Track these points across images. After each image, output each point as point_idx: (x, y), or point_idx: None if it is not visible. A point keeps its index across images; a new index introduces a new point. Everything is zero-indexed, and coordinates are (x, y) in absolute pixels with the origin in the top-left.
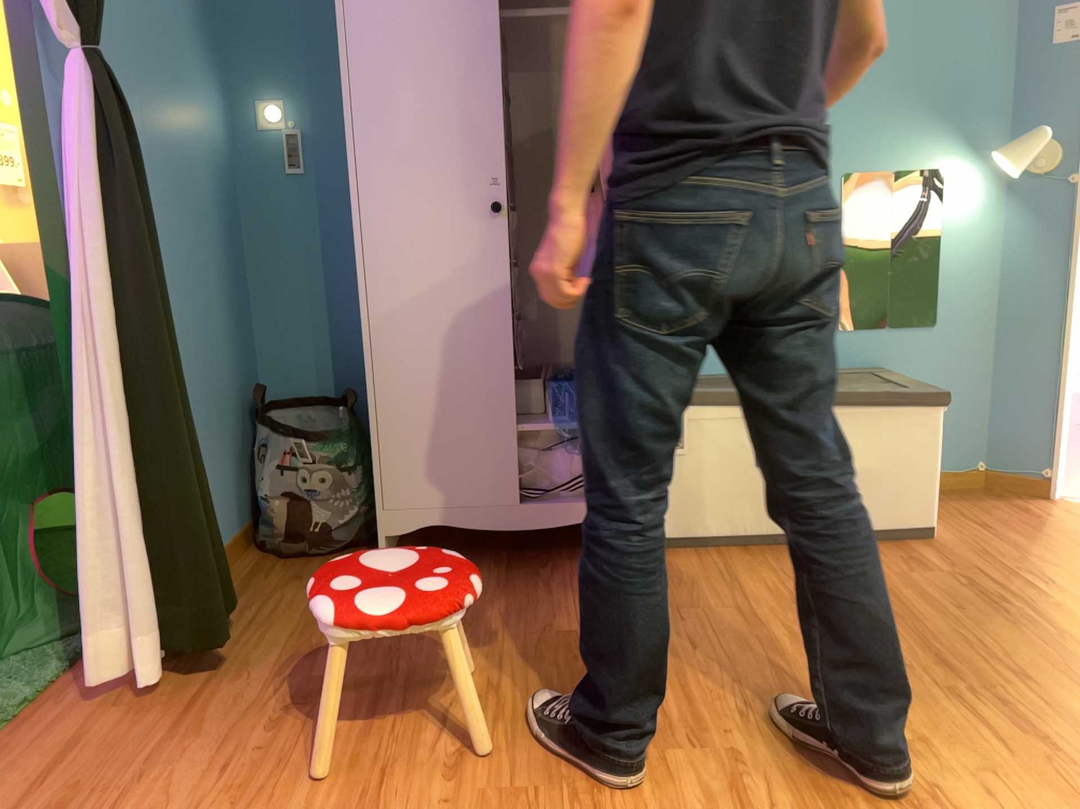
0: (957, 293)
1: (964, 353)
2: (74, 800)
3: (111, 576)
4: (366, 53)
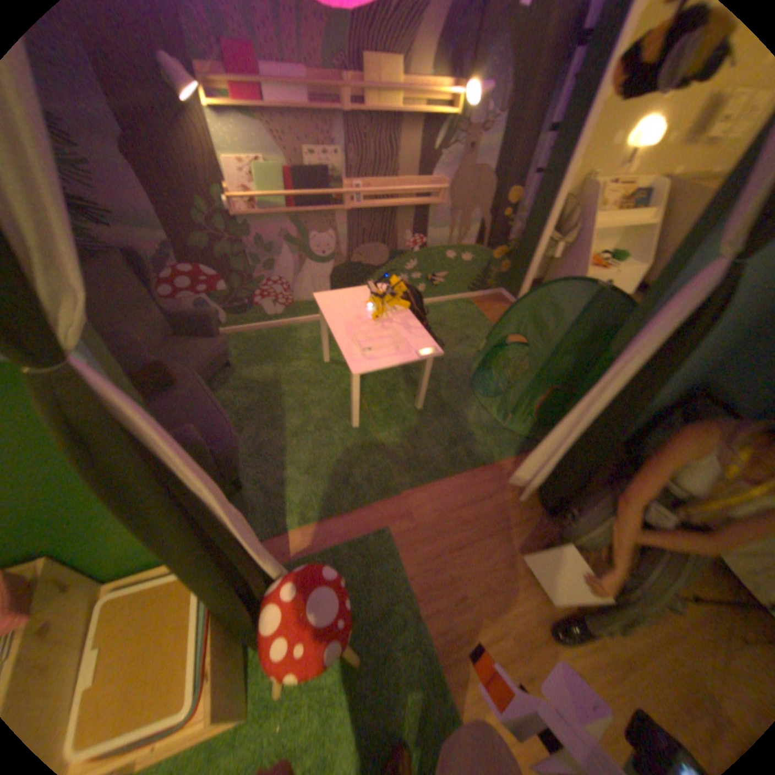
0: None
1: None
2: (472, 531)
3: (537, 471)
4: None
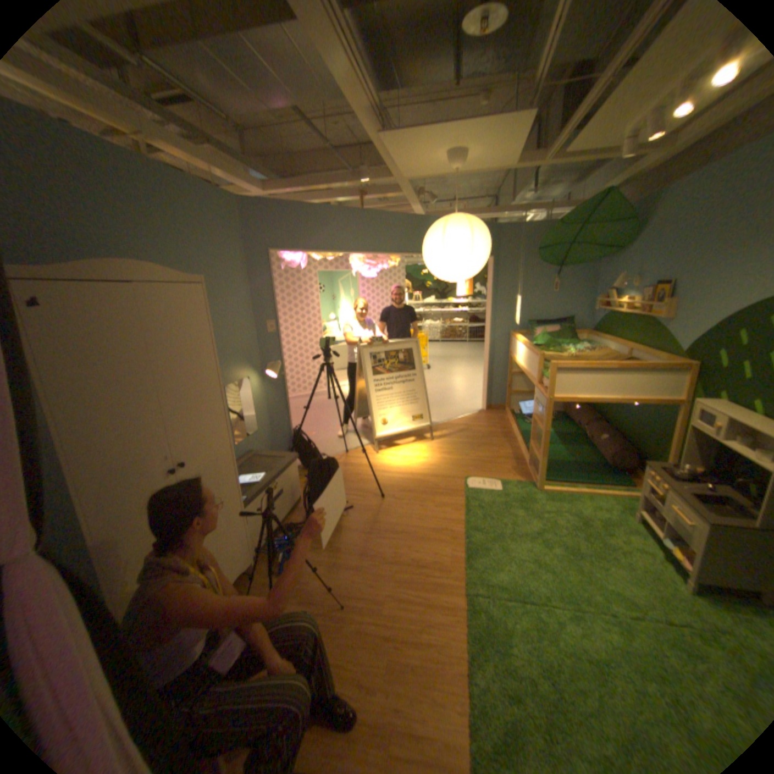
0: (259, 416)
1: (264, 435)
2: None
3: None
4: (71, 414)
